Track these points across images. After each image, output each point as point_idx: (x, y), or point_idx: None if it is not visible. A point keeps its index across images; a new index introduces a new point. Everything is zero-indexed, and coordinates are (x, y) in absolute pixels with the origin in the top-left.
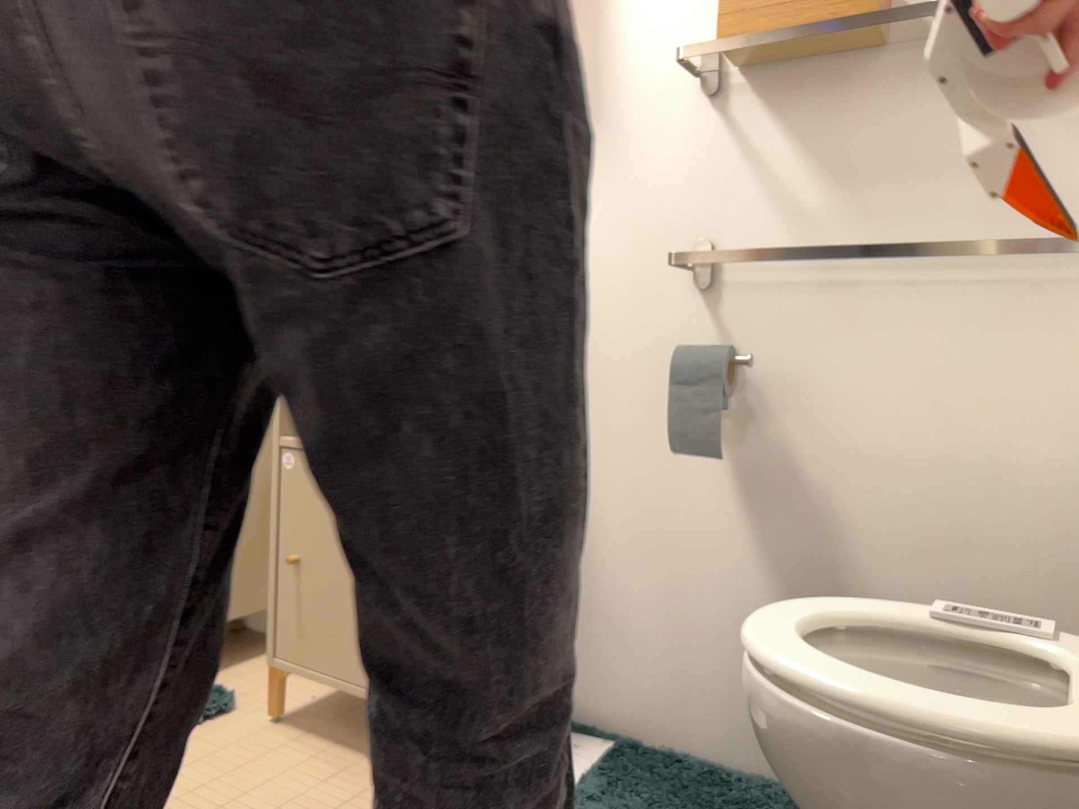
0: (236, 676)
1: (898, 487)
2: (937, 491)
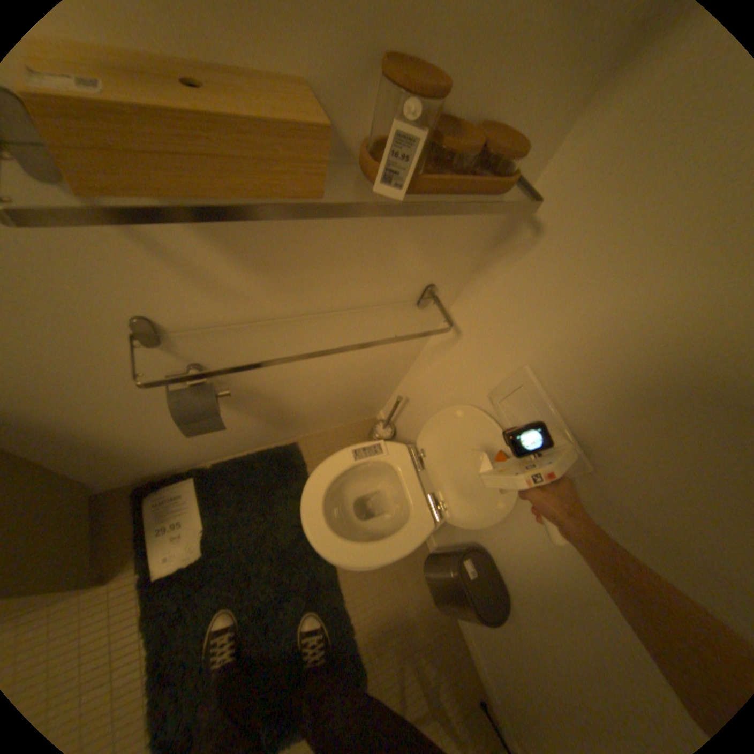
0: None
1: (306, 380)
2: (323, 377)
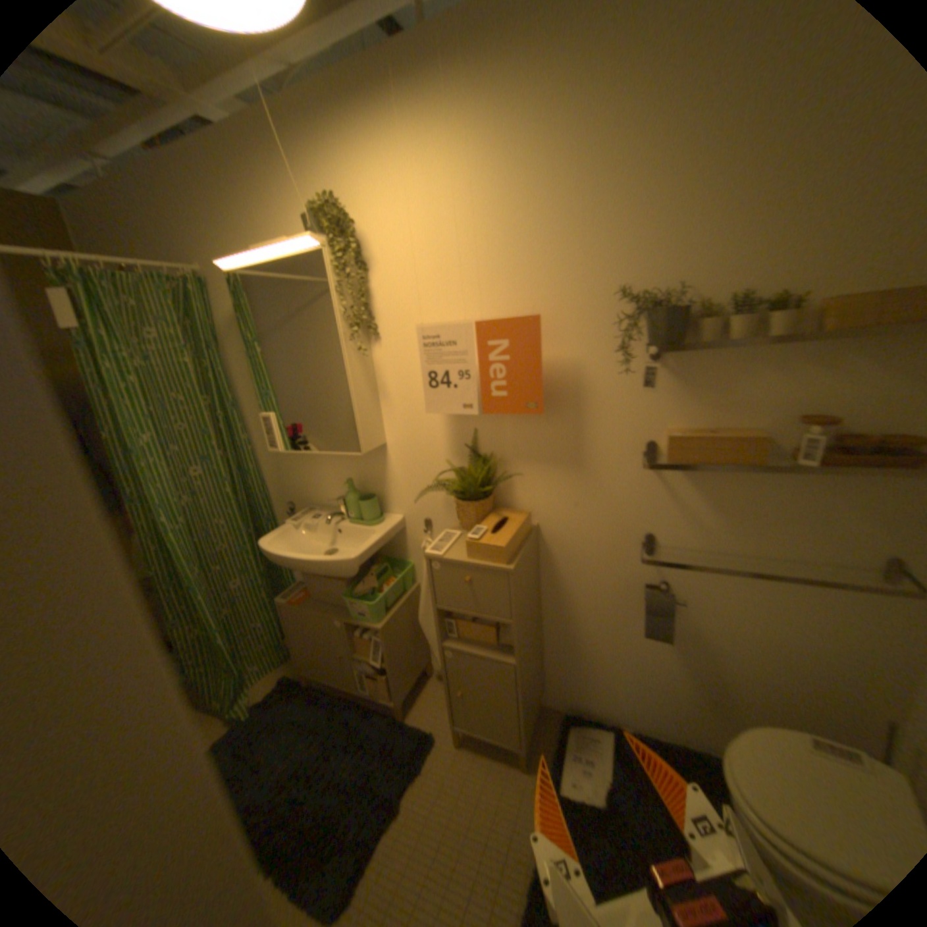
0: (421, 711)
1: (754, 647)
2: (773, 651)
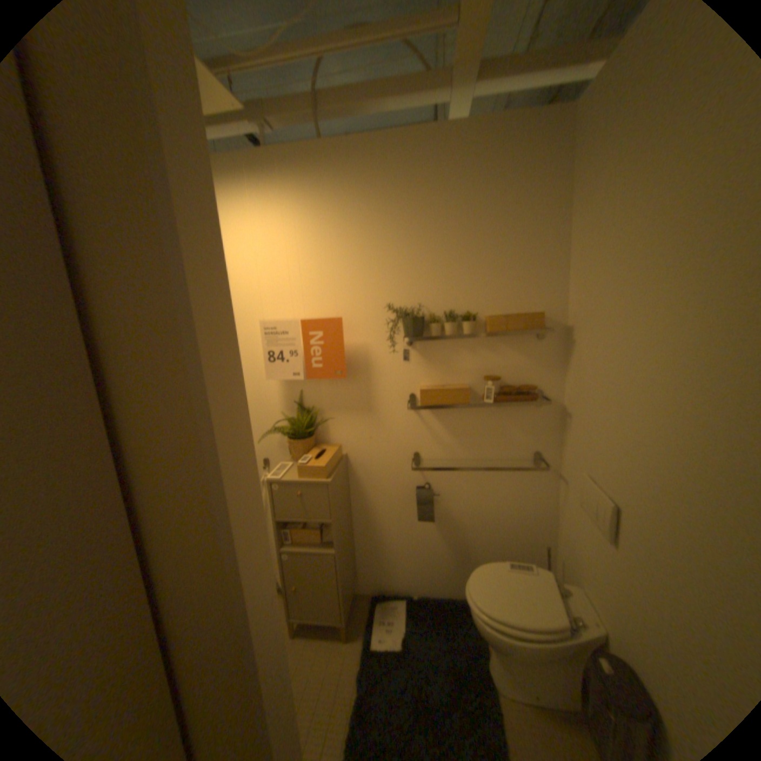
0: None
1: (480, 519)
2: (490, 520)
